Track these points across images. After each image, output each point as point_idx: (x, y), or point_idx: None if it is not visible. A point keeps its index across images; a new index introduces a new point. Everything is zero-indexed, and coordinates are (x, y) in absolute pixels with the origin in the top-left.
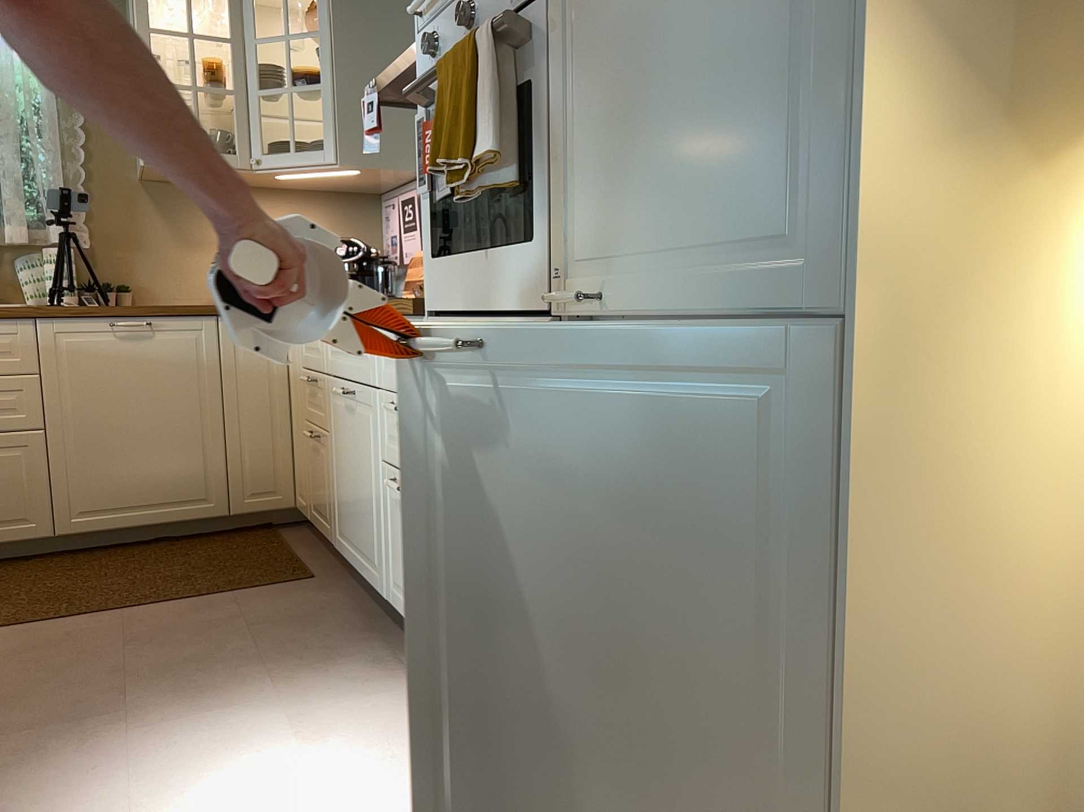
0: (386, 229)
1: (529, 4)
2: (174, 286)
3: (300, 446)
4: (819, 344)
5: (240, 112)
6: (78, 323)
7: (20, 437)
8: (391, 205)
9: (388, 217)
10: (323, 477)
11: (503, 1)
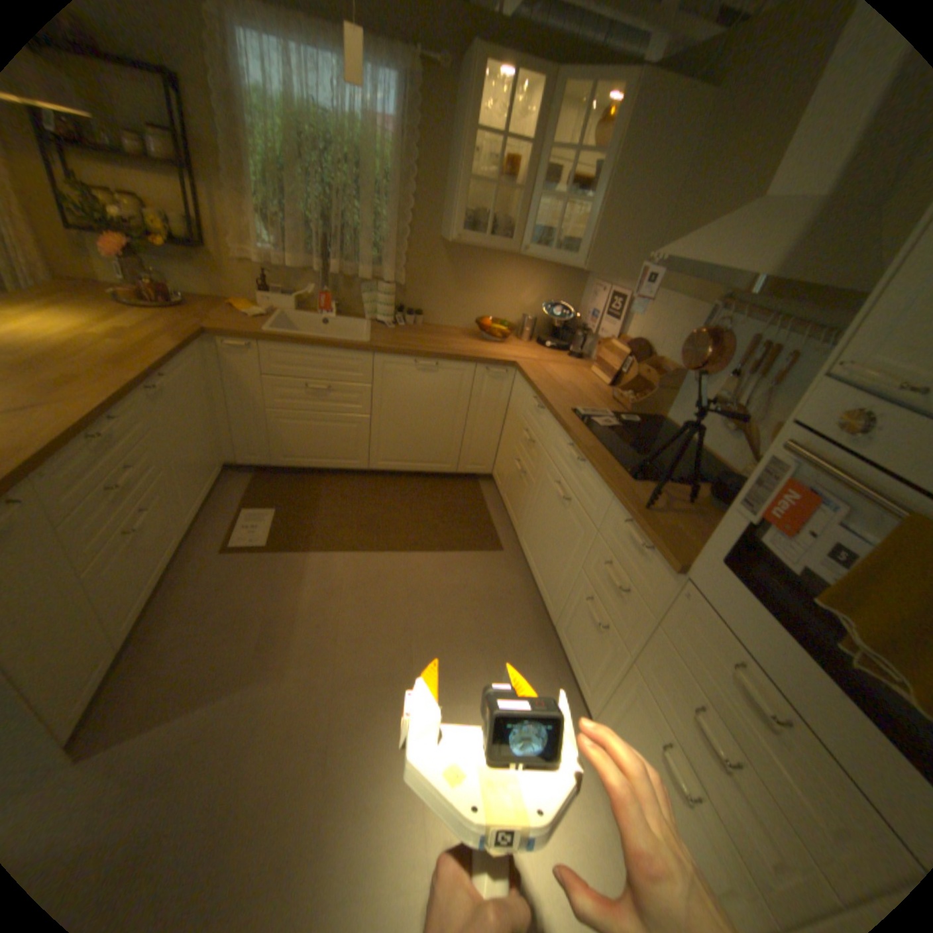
0: (590, 303)
1: None
2: (448, 314)
3: (504, 453)
4: None
5: (521, 202)
6: (397, 359)
7: (358, 419)
8: (602, 290)
9: (596, 296)
10: (520, 495)
11: None
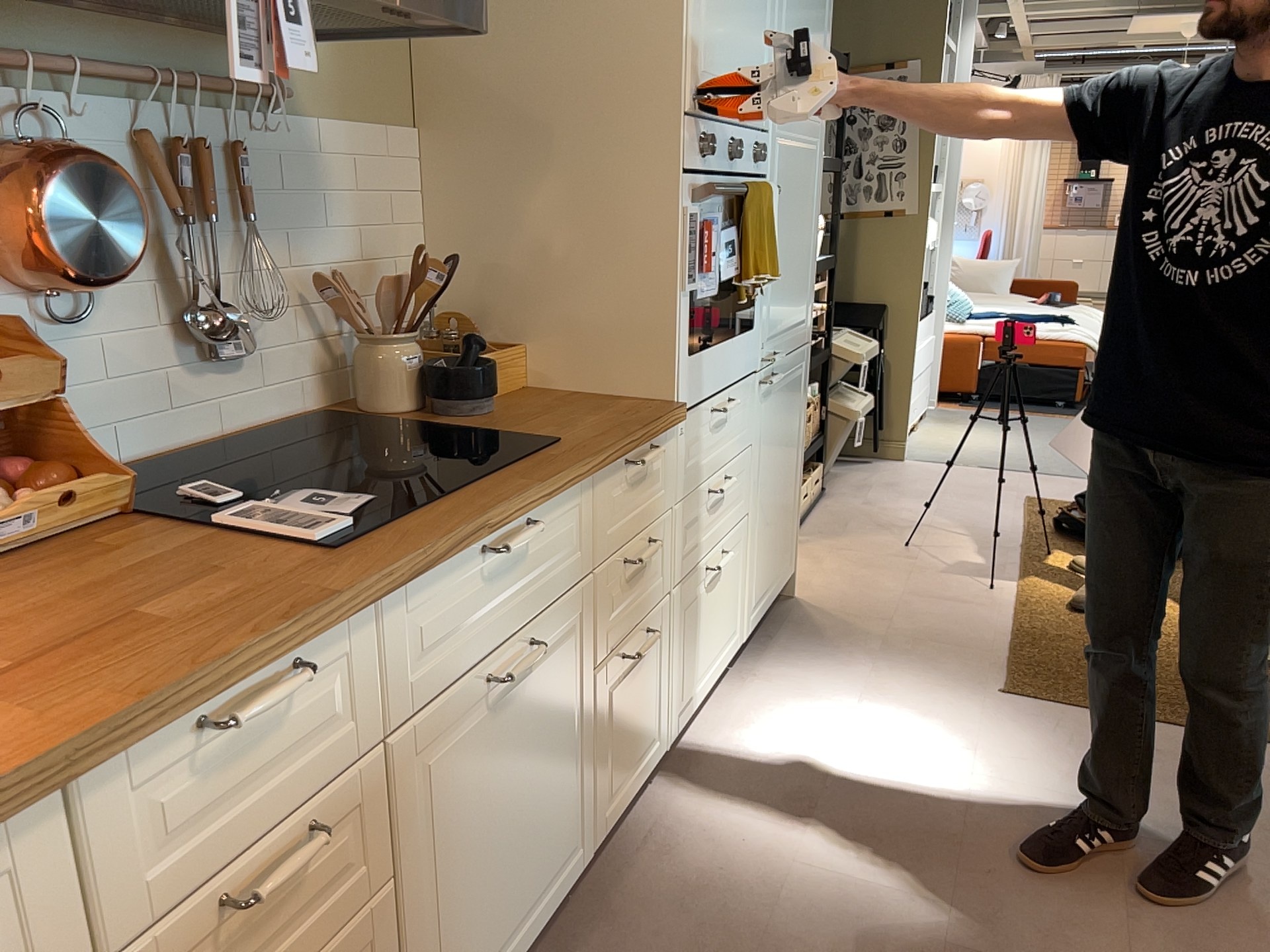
0: None
1: (758, 176)
2: None
3: None
4: (805, 350)
5: None
6: None
7: None
8: None
9: None
10: None
11: (748, 160)
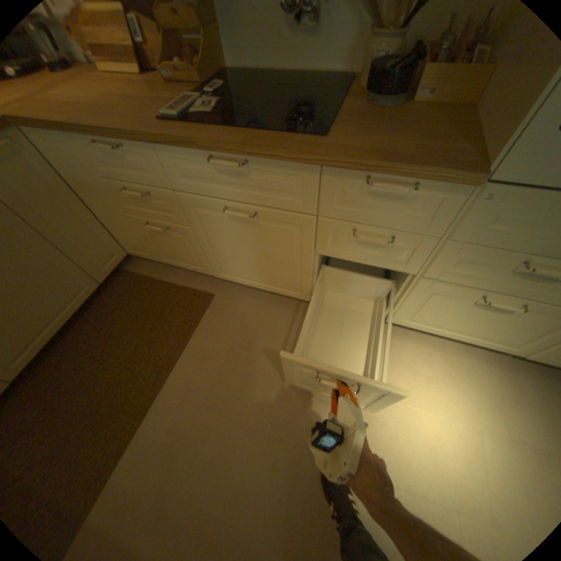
0: None
1: None
2: None
3: (121, 227)
4: None
5: None
6: None
7: None
8: None
9: None
10: (184, 247)
11: None
